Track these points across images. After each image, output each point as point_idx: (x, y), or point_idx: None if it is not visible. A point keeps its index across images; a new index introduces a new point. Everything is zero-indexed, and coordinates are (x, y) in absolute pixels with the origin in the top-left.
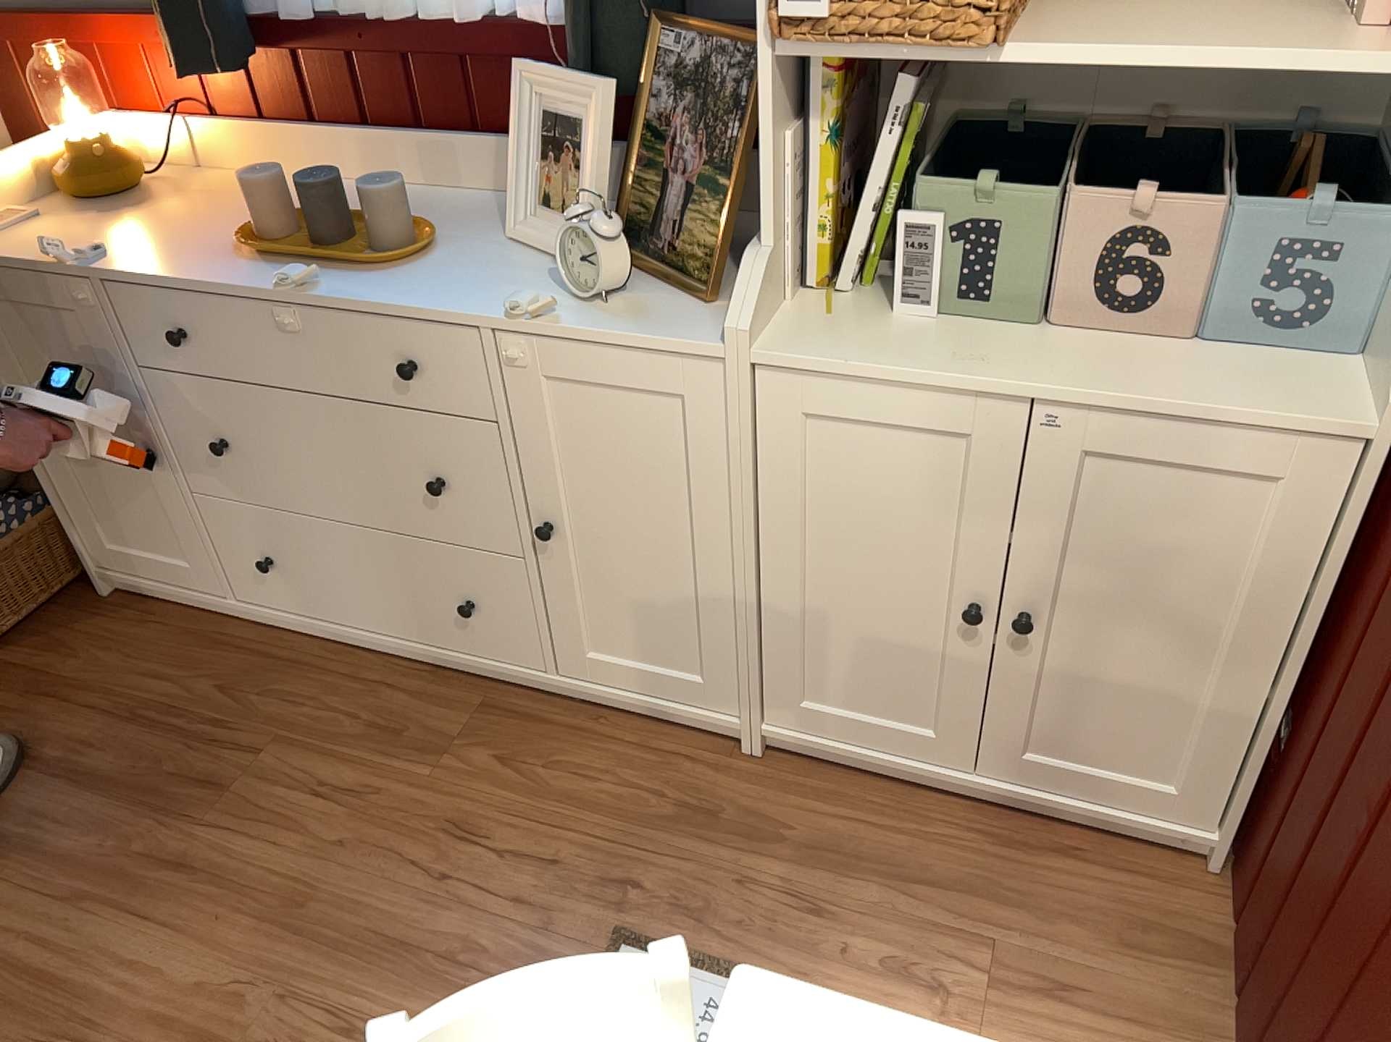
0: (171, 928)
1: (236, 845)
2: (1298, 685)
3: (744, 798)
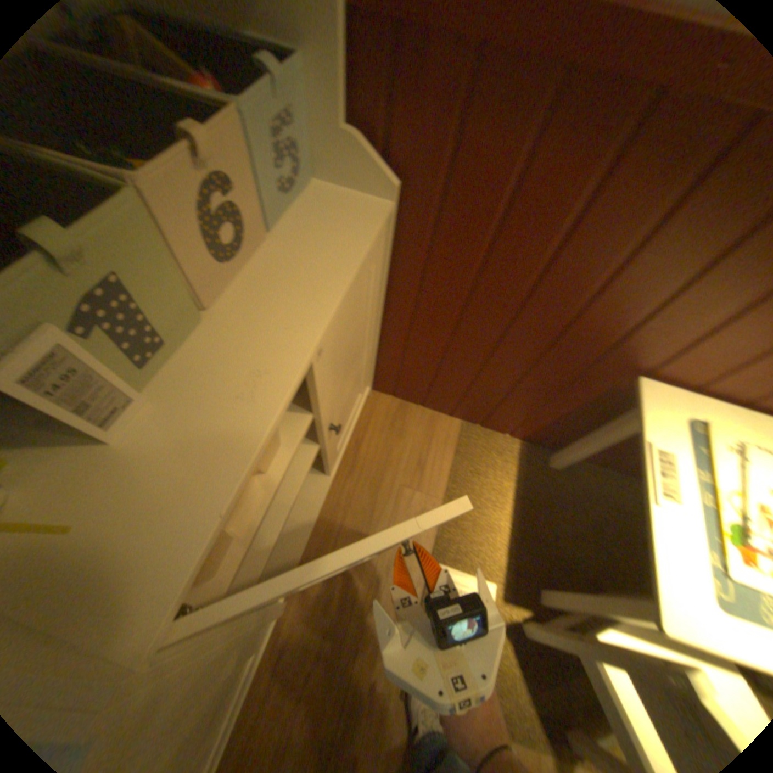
0: None
1: None
2: (385, 324)
3: (318, 613)
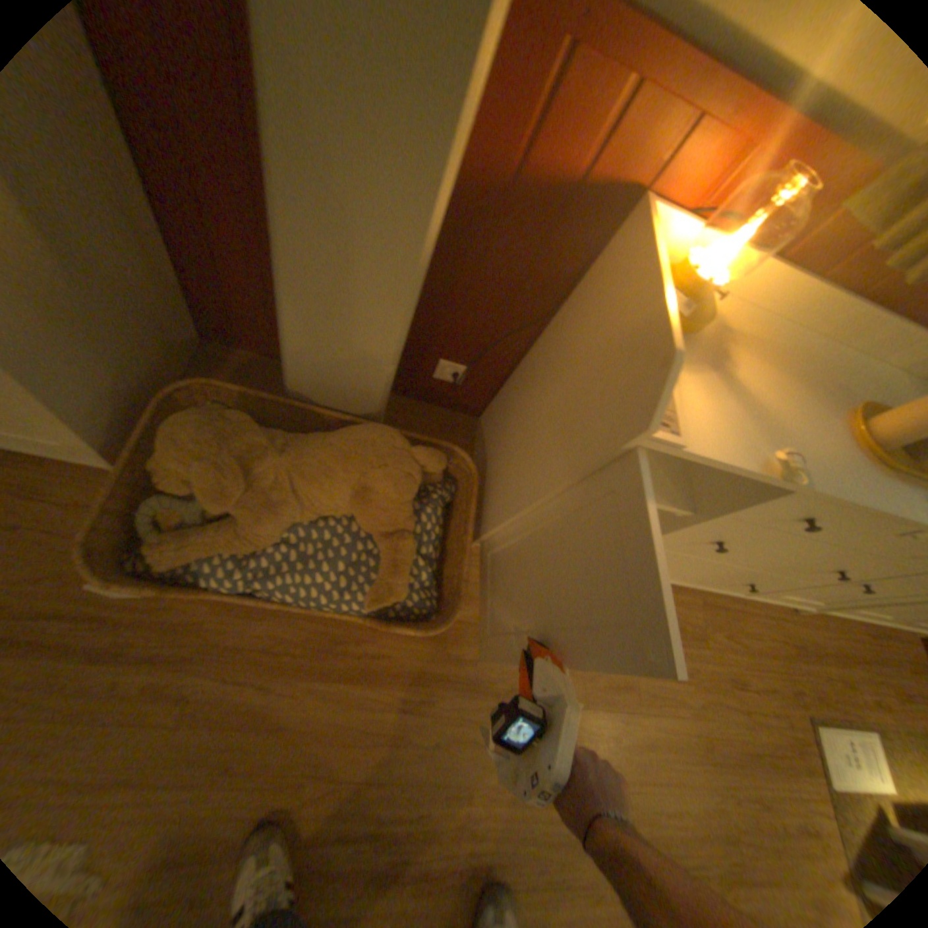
0: (673, 794)
1: (664, 731)
2: None
3: (809, 640)
